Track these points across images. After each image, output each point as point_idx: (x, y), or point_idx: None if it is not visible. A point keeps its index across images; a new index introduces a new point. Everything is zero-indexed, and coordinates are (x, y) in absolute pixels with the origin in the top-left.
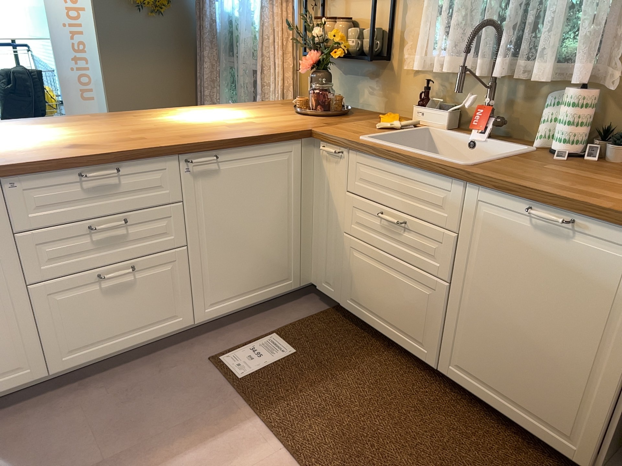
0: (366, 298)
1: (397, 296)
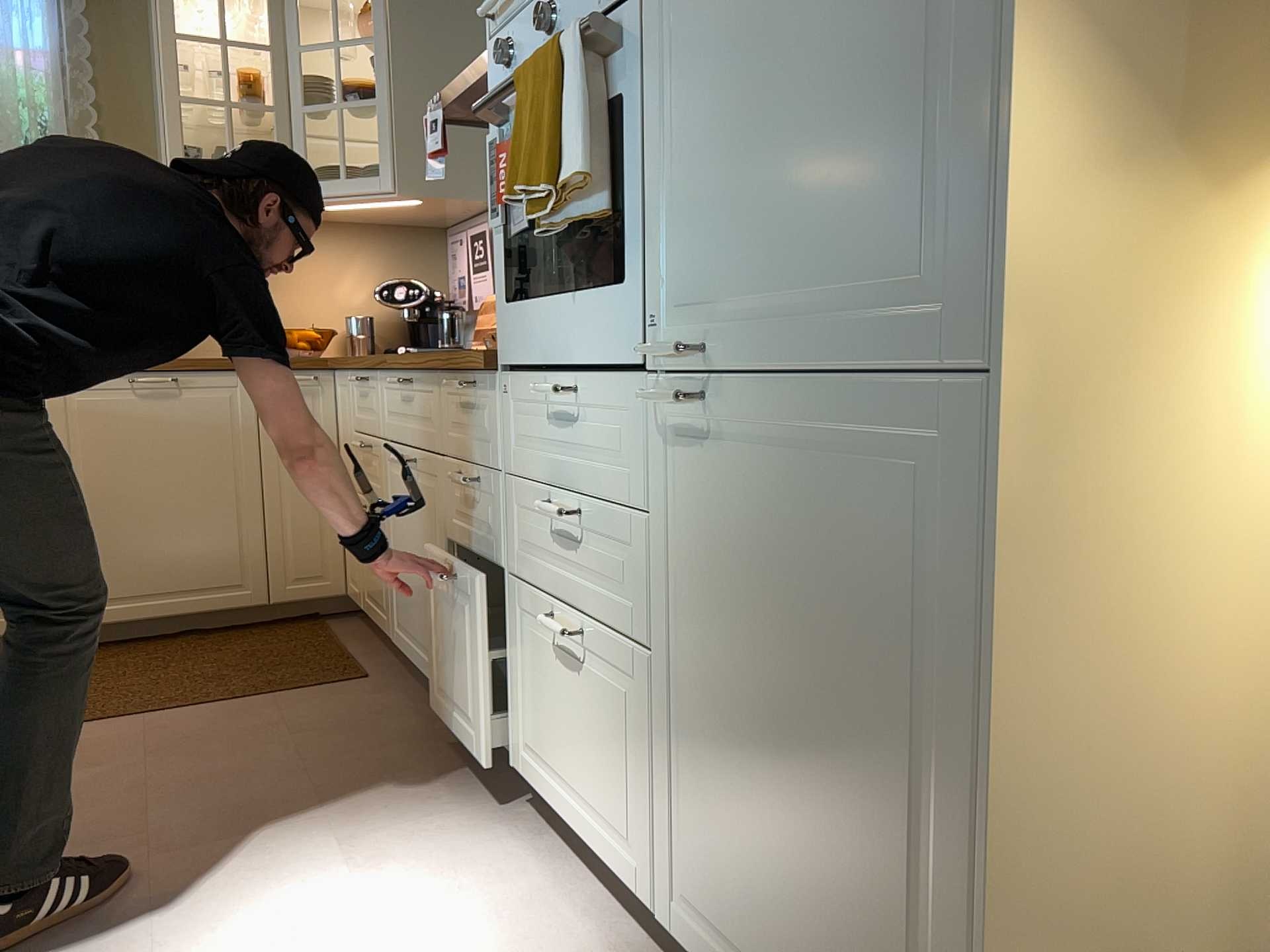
0: None
1: None
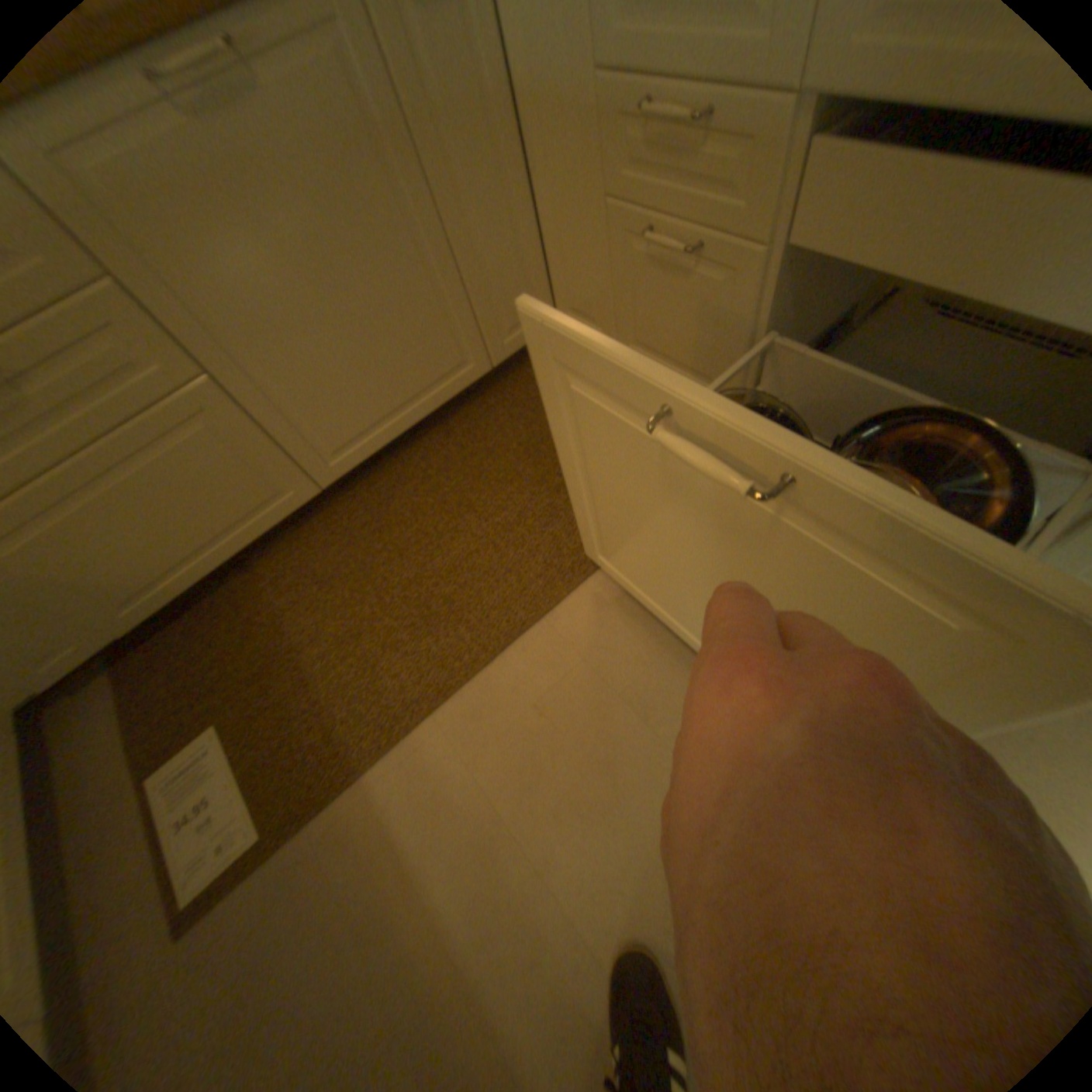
0: (136, 568)
1: (172, 493)
